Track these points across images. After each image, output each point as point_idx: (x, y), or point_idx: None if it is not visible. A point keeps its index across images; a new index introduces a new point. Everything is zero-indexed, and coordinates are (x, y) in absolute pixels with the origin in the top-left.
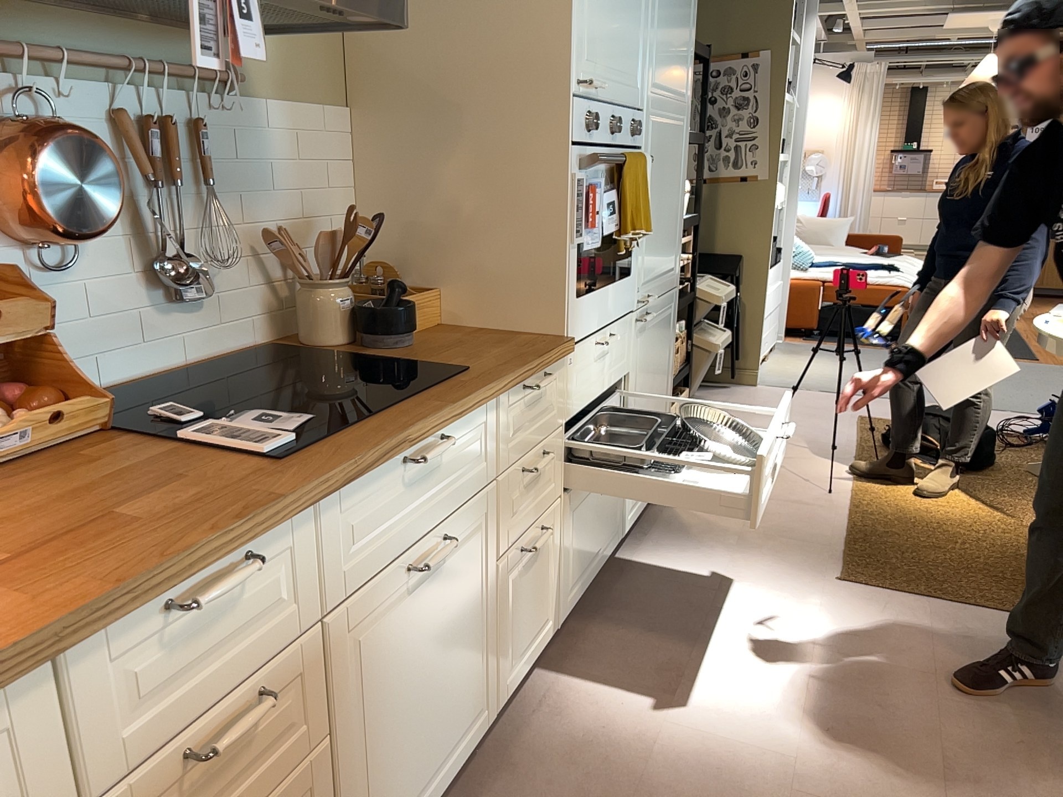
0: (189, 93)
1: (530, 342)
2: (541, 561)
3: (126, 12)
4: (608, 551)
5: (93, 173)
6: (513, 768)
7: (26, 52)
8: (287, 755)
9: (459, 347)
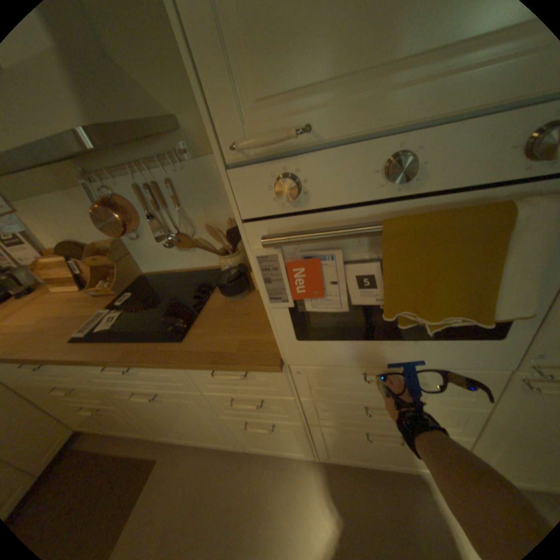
0: (162, 166)
1: (255, 345)
2: (277, 434)
3: (116, 143)
4: (414, 472)
5: (106, 218)
6: (239, 471)
7: (93, 174)
8: (98, 403)
9: (231, 320)
